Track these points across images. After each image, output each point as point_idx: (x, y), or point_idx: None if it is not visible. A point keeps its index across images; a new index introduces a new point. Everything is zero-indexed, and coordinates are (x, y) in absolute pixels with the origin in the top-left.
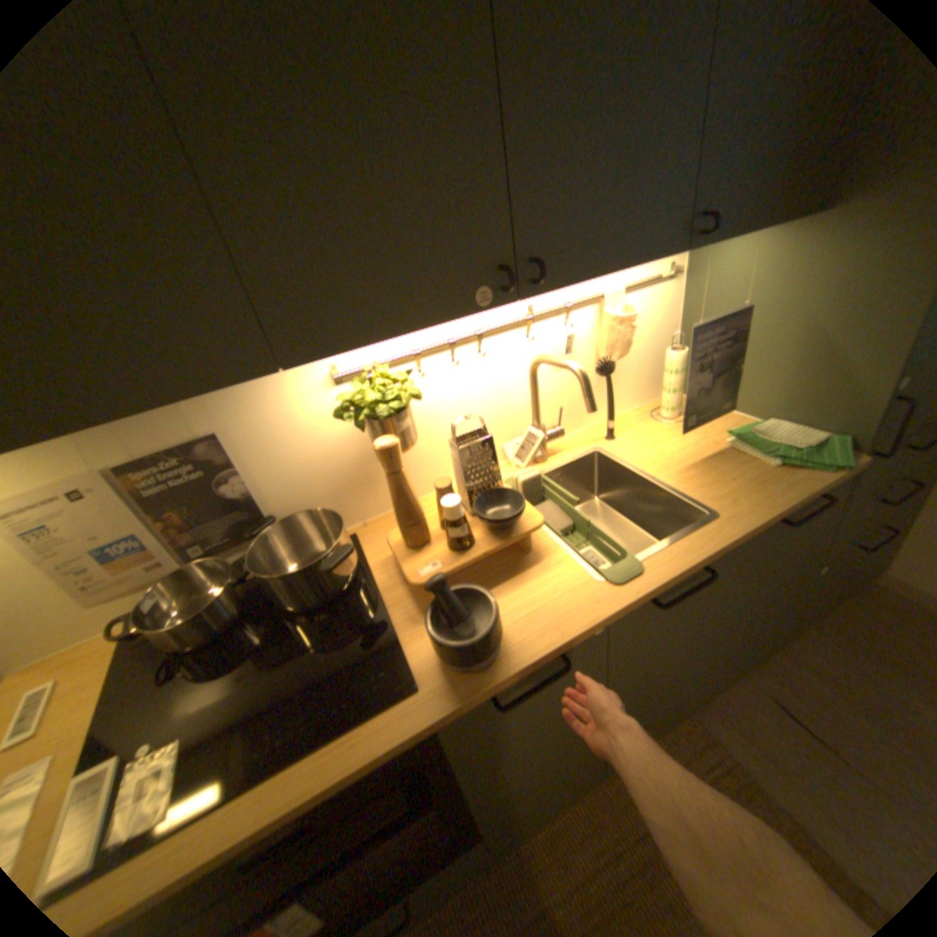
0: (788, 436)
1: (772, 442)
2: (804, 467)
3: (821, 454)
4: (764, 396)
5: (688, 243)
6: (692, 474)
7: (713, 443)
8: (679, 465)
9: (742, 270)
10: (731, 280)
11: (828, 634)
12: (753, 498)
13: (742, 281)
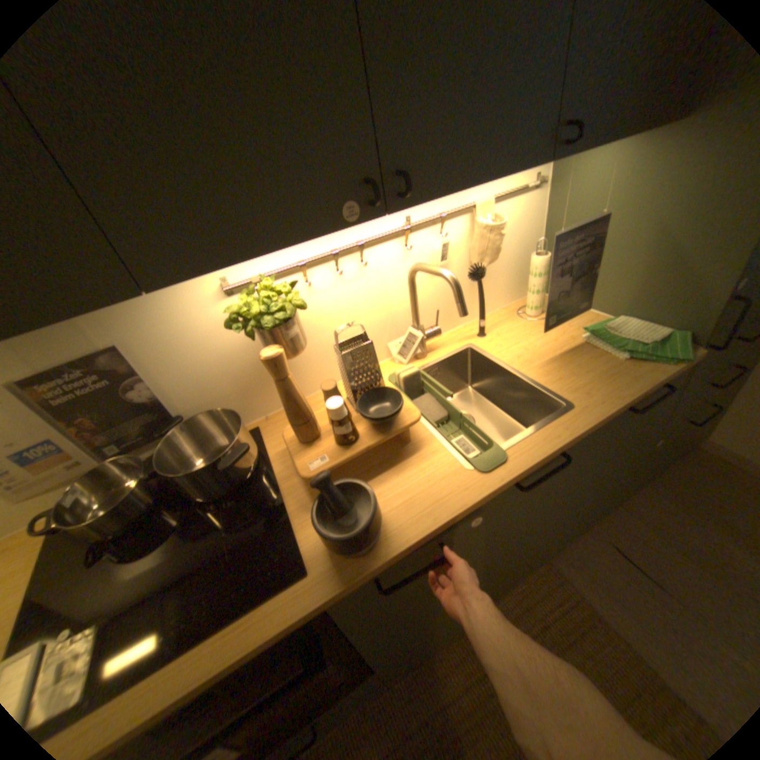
0: (636, 332)
1: (622, 337)
2: (649, 360)
3: (665, 348)
4: (616, 295)
5: (553, 153)
6: (552, 367)
7: (571, 339)
8: (541, 359)
9: (602, 178)
10: (591, 188)
11: (659, 490)
12: (604, 390)
13: (601, 189)
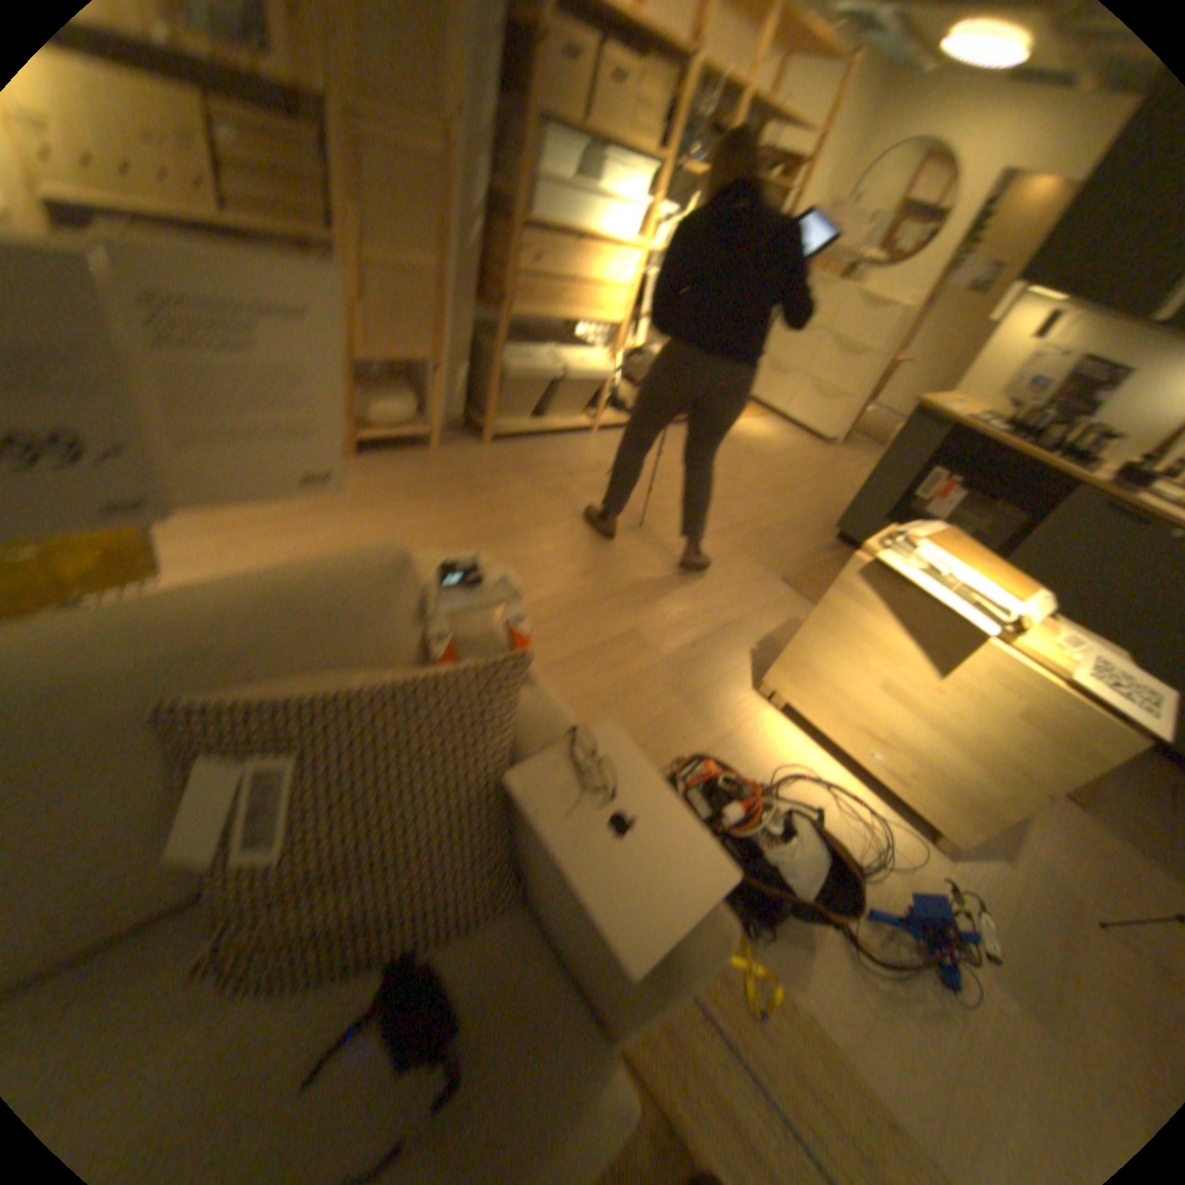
0: None
1: None
2: None
3: None
4: None
5: None
6: None
7: None
8: None
9: None
10: None
11: None
12: None
13: None
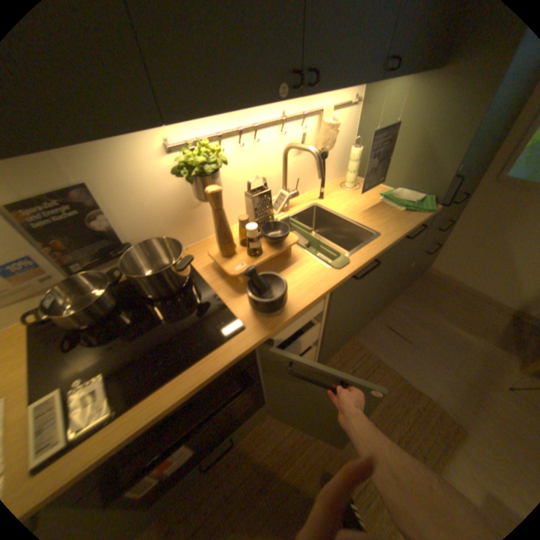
0: (407, 196)
1: (401, 199)
2: (415, 211)
3: (422, 204)
4: (396, 175)
5: (379, 77)
6: (365, 215)
7: (373, 200)
8: (358, 211)
9: (393, 101)
10: (387, 107)
11: (408, 295)
12: (394, 226)
13: (393, 108)
